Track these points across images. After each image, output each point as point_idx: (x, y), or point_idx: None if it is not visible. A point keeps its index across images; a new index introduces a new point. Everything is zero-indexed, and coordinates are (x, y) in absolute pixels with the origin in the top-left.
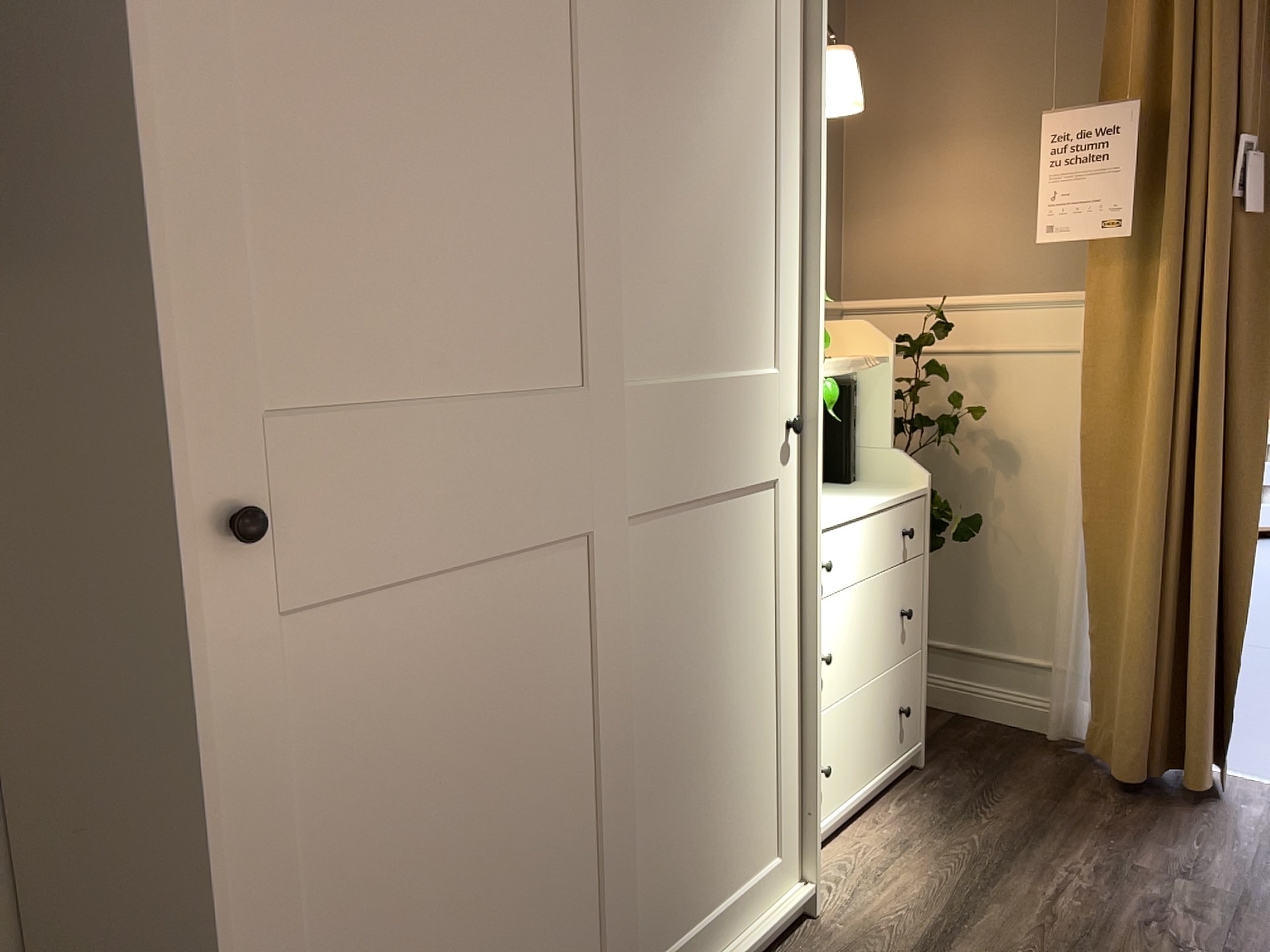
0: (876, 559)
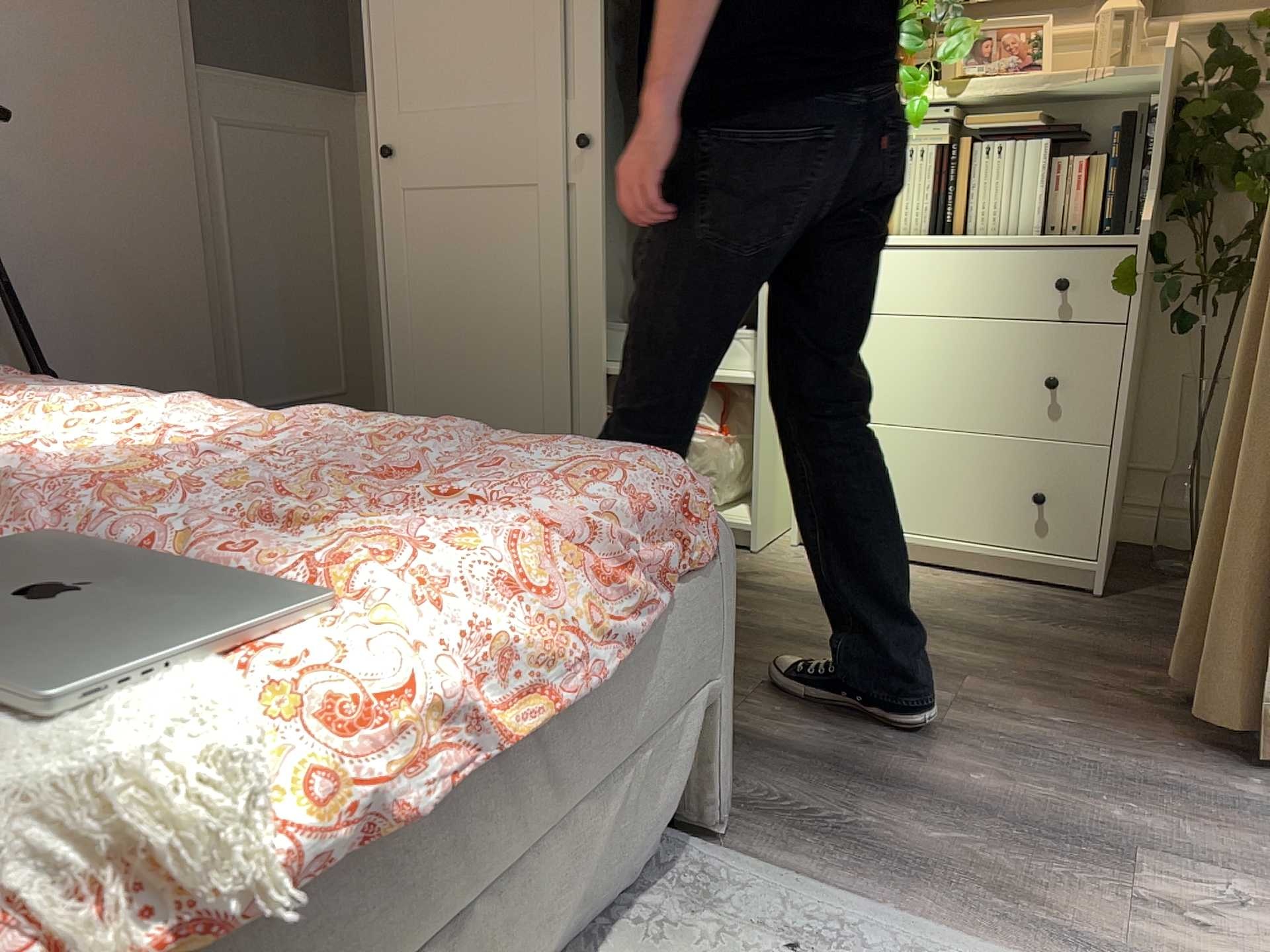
0: (980, 299)
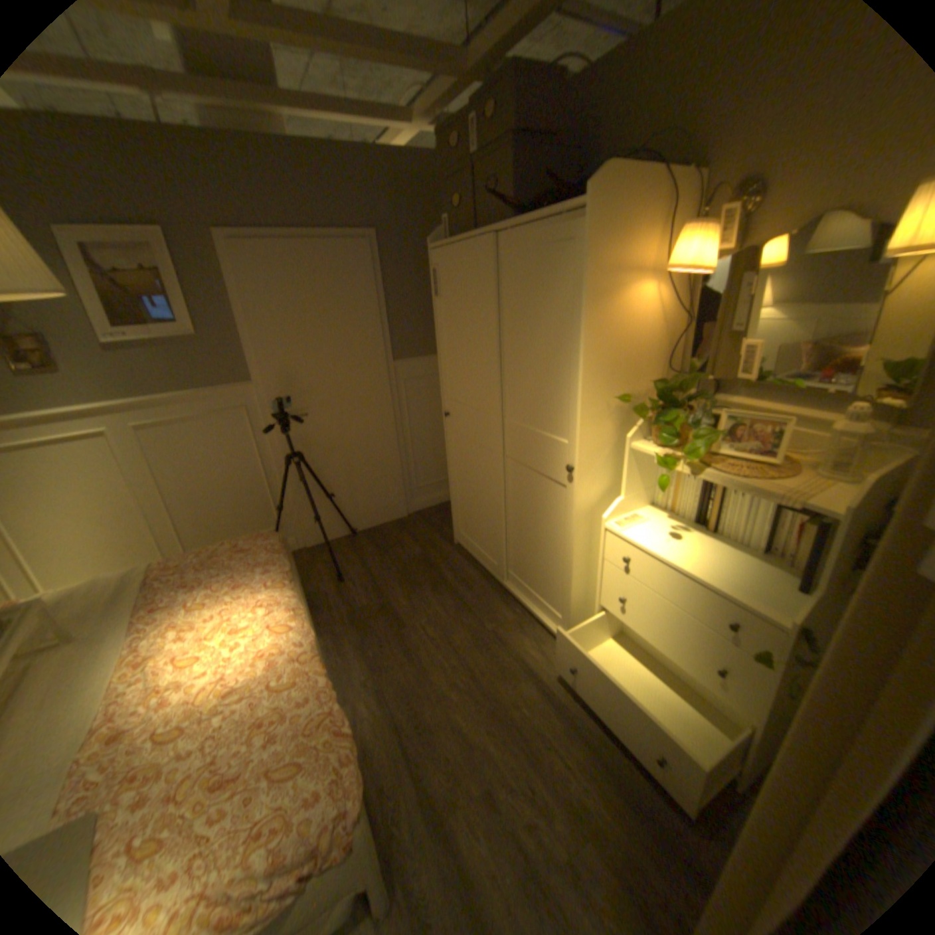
0: (687, 605)
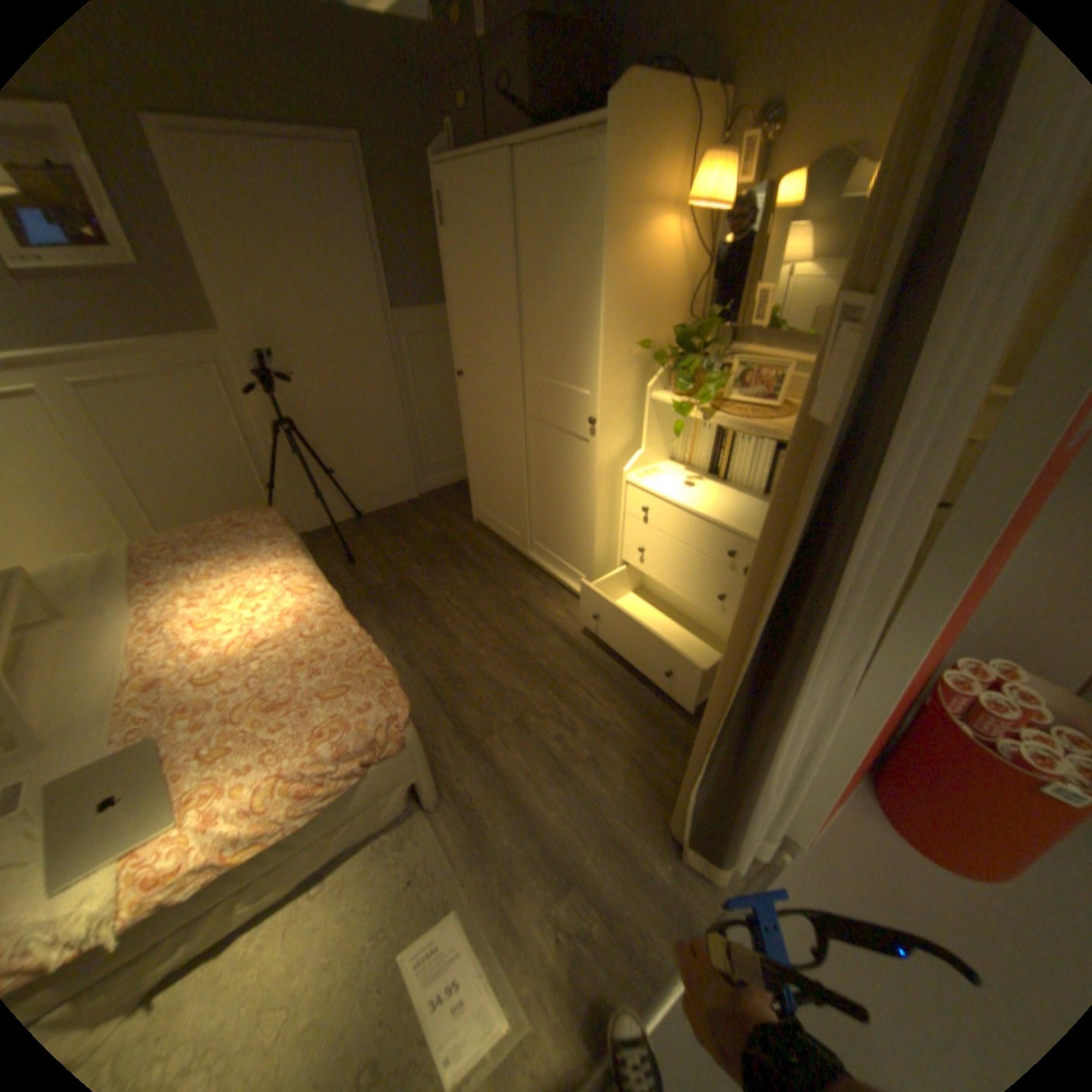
0: (695, 542)
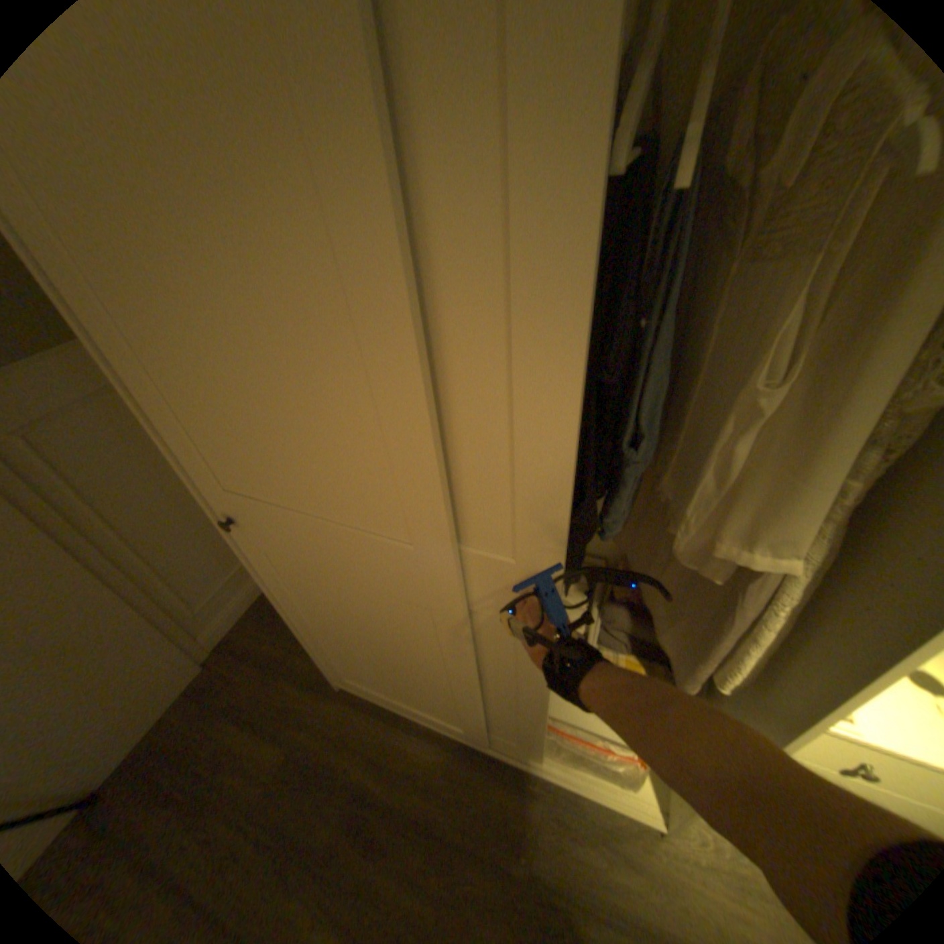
0: None
